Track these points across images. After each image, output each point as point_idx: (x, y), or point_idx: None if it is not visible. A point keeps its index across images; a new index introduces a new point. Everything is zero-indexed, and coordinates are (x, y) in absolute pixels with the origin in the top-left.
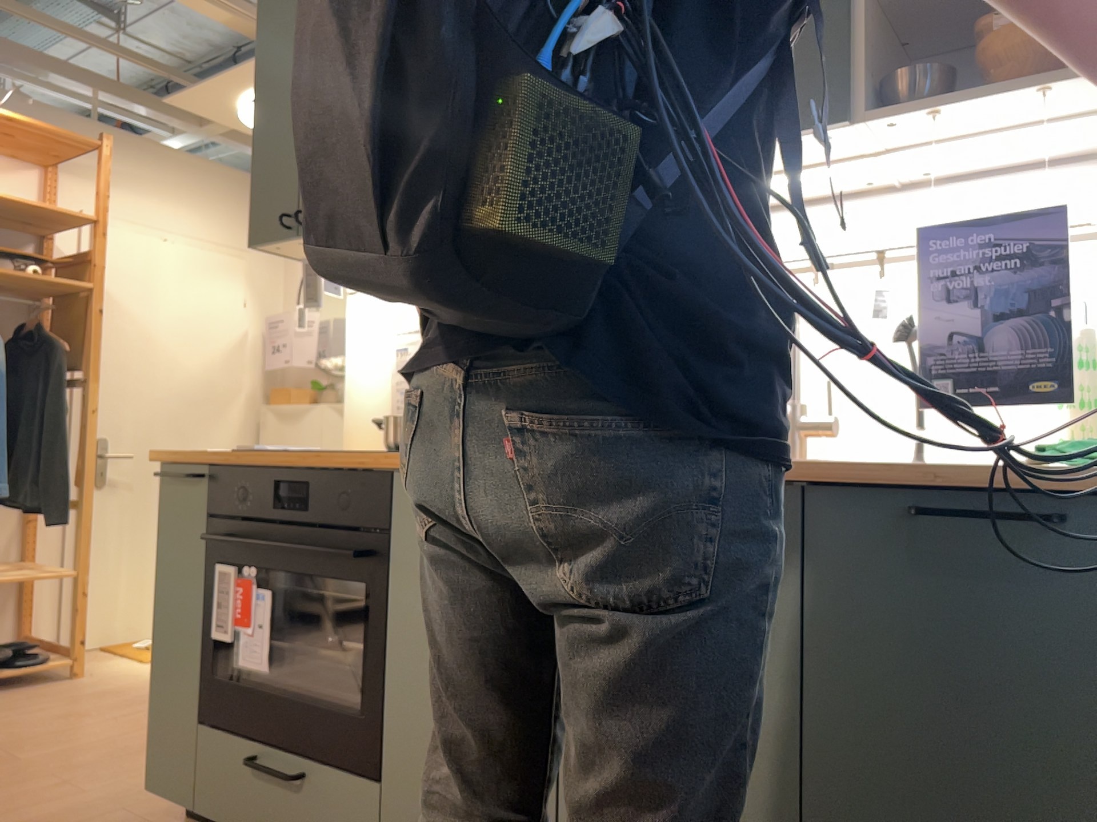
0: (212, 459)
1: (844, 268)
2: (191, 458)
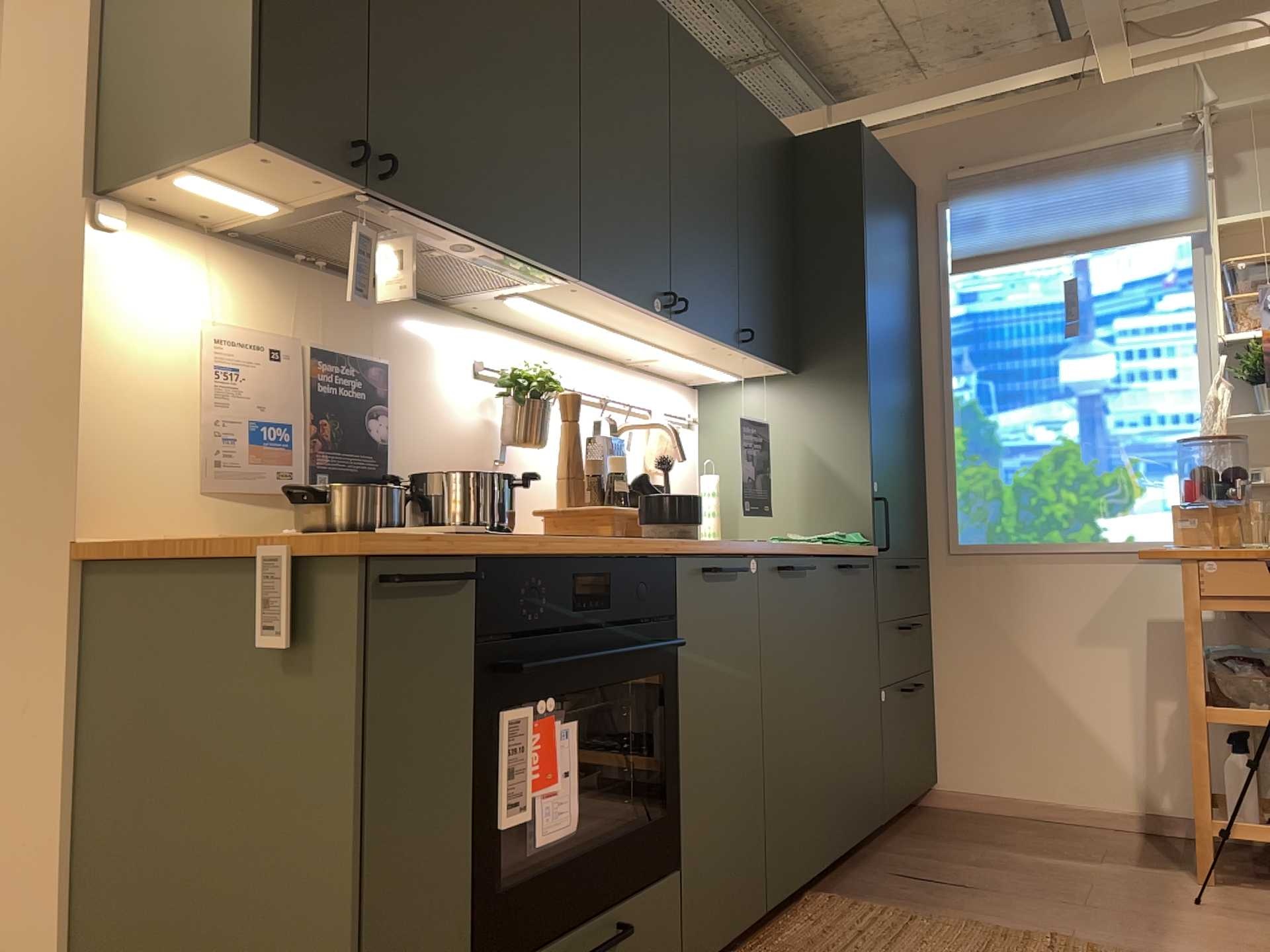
0: (468, 548)
1: (596, 405)
2: (451, 547)
